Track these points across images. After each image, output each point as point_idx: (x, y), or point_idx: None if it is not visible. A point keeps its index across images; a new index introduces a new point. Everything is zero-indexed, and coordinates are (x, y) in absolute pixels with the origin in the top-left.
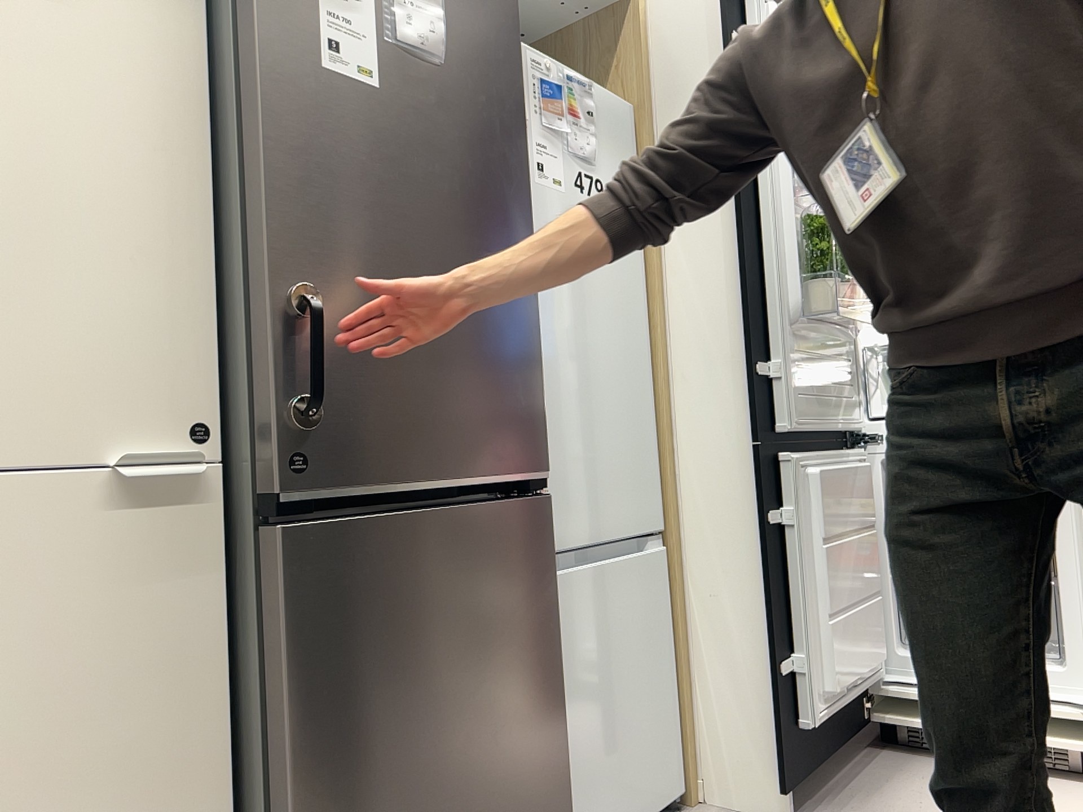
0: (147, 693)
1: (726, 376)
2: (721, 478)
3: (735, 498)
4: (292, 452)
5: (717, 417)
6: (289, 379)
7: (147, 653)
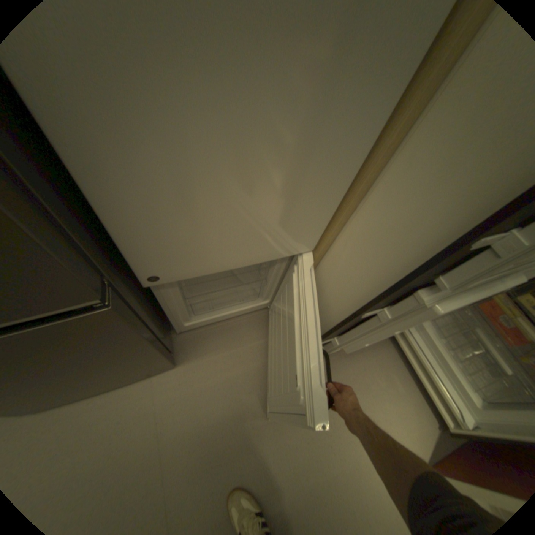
0: None
1: (445, 199)
2: (365, 258)
3: (361, 276)
4: None
5: (399, 222)
6: None
7: None
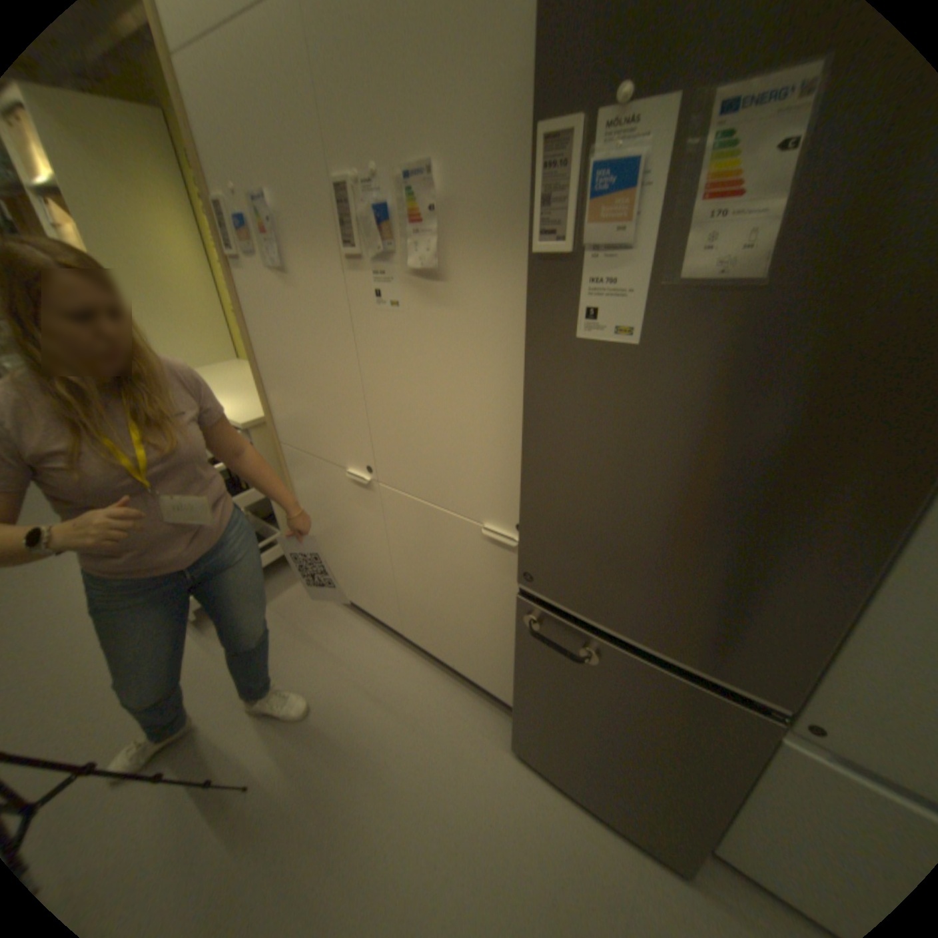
0: (497, 602)
1: None
2: None
3: None
4: (528, 570)
5: None
6: (530, 538)
7: (497, 590)
